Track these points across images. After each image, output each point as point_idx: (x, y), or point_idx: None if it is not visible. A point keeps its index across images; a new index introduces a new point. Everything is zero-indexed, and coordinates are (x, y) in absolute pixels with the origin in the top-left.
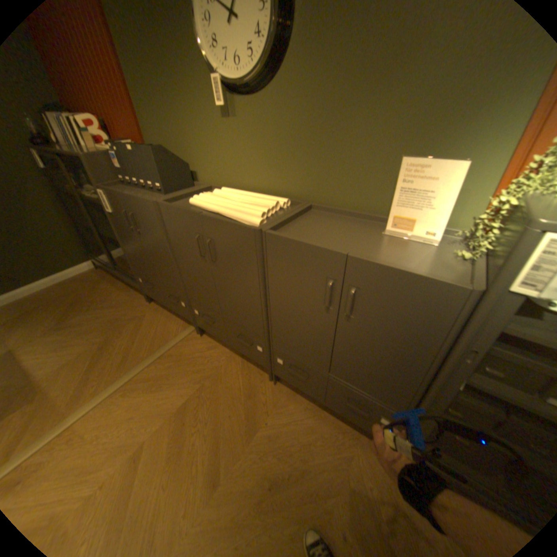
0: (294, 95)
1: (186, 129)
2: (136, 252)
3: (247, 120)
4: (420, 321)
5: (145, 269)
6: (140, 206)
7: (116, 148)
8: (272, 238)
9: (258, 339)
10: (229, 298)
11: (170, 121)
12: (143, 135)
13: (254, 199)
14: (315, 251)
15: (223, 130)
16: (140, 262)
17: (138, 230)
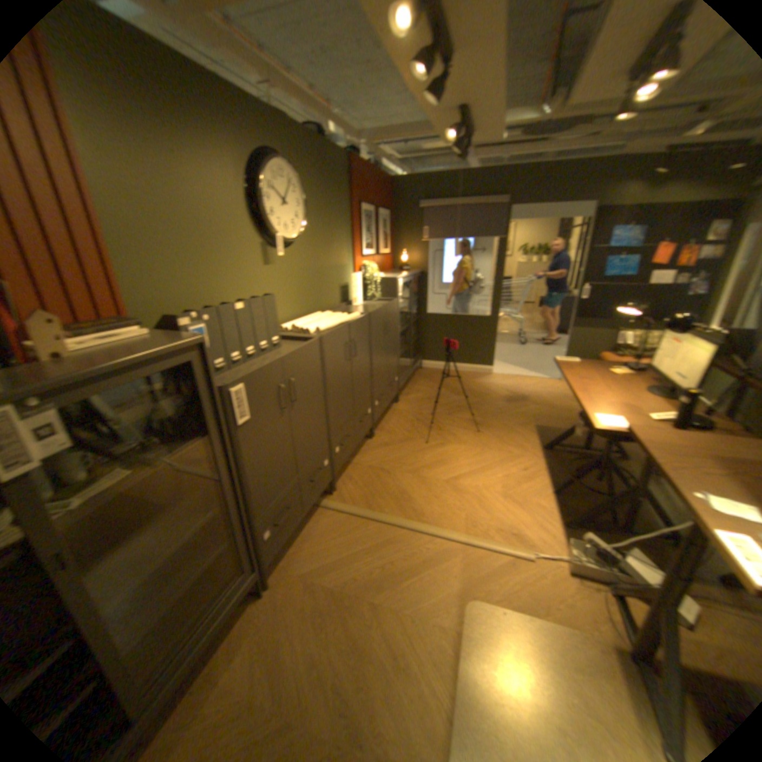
0: (306, 251)
1: (225, 281)
2: (276, 462)
3: (284, 266)
4: (395, 318)
5: (286, 479)
6: (305, 357)
7: (210, 316)
8: (374, 314)
9: (369, 402)
10: (359, 385)
11: (201, 274)
12: (127, 305)
13: (322, 316)
14: (382, 310)
15: (266, 276)
16: (279, 477)
17: (294, 401)
